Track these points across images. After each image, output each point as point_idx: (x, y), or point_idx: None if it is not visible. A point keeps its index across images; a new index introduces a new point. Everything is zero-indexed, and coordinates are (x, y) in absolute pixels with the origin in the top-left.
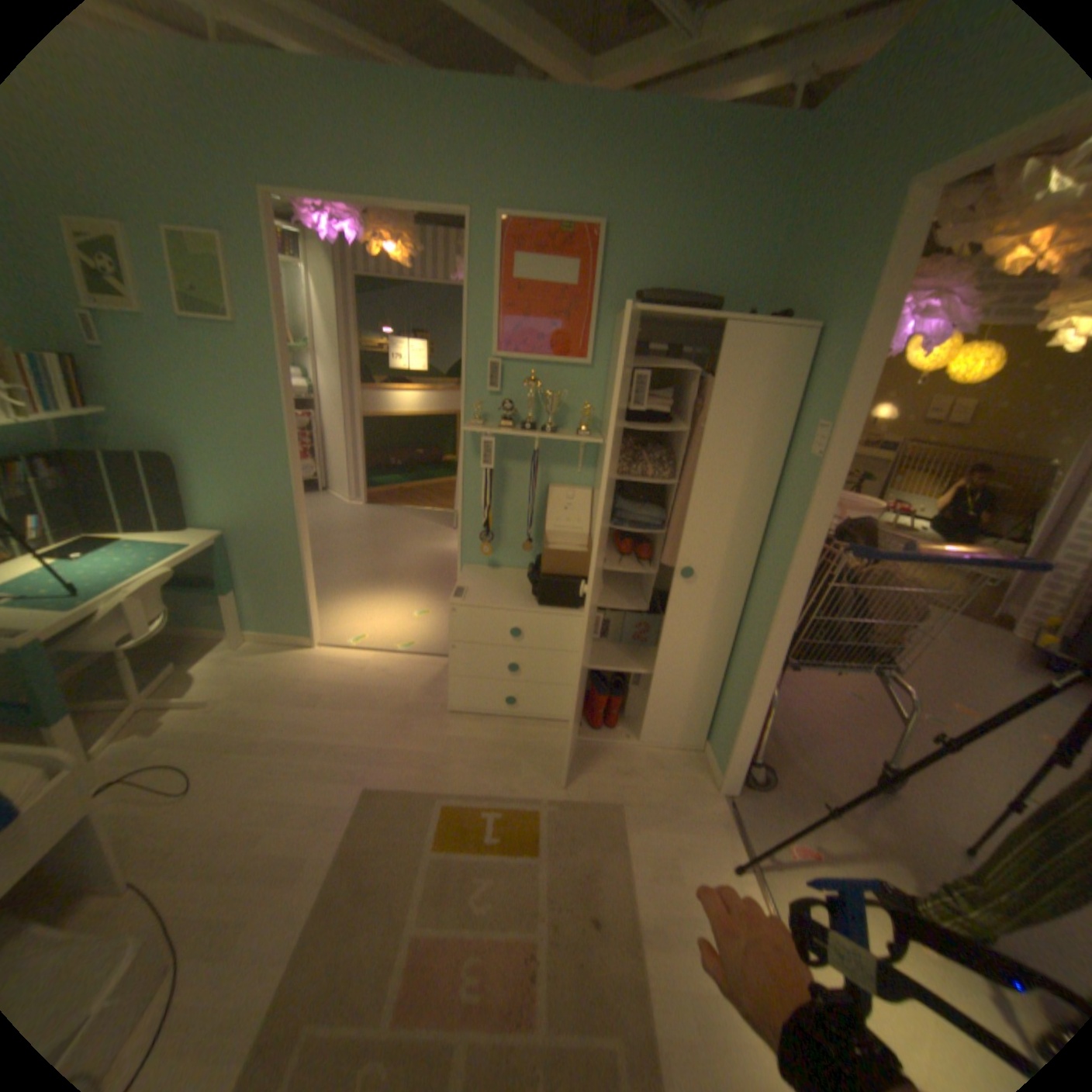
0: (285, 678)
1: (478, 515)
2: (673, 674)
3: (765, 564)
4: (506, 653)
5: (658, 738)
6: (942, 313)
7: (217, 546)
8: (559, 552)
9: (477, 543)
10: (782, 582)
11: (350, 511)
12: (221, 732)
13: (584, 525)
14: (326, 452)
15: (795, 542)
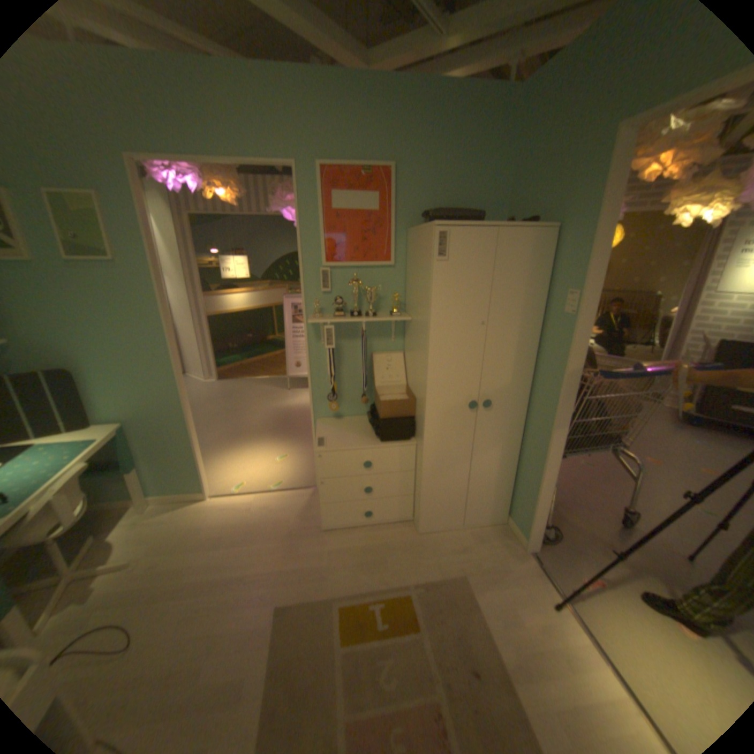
0: (188, 530)
1: (322, 382)
2: (483, 475)
3: (537, 390)
4: (361, 481)
5: (476, 521)
6: None
7: (117, 436)
8: (392, 402)
9: (324, 402)
10: (556, 402)
11: (206, 388)
12: (145, 587)
13: (401, 379)
14: (180, 346)
15: (562, 373)
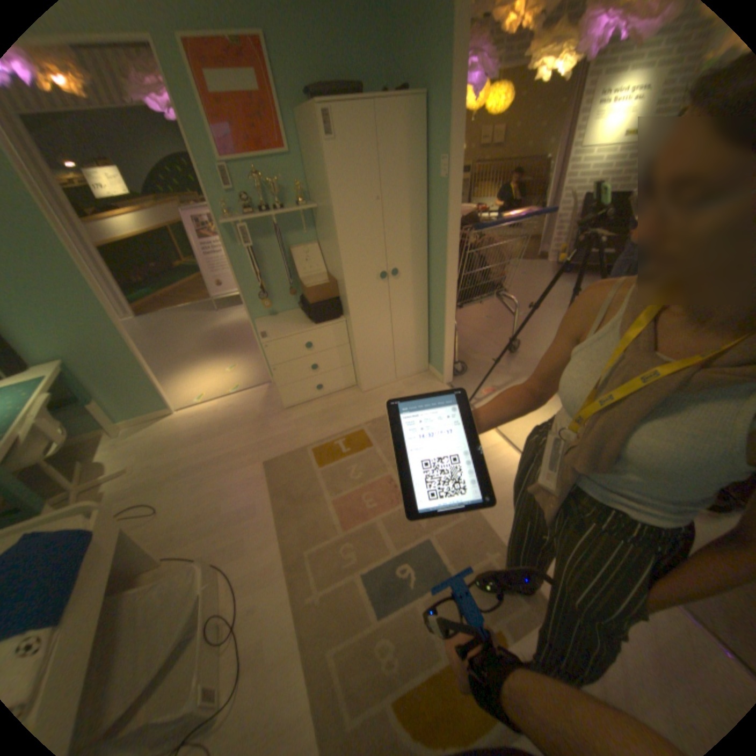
0: (166, 436)
1: (250, 283)
2: (402, 334)
3: (432, 253)
4: (306, 360)
5: (404, 372)
6: (478, 67)
7: (63, 371)
8: (316, 287)
9: (256, 303)
10: (444, 259)
11: (126, 326)
12: (148, 479)
13: (321, 267)
14: None
15: (445, 233)
